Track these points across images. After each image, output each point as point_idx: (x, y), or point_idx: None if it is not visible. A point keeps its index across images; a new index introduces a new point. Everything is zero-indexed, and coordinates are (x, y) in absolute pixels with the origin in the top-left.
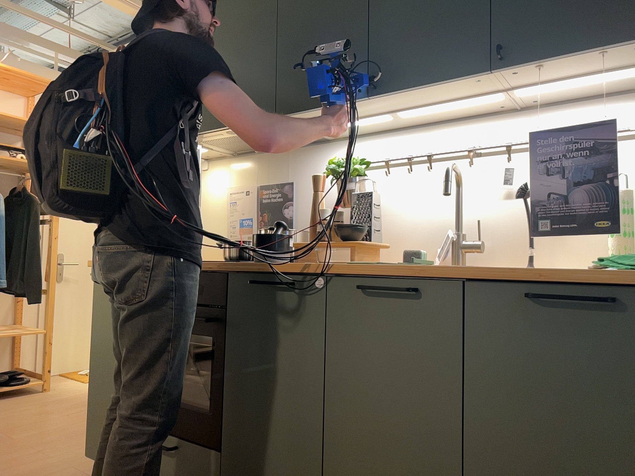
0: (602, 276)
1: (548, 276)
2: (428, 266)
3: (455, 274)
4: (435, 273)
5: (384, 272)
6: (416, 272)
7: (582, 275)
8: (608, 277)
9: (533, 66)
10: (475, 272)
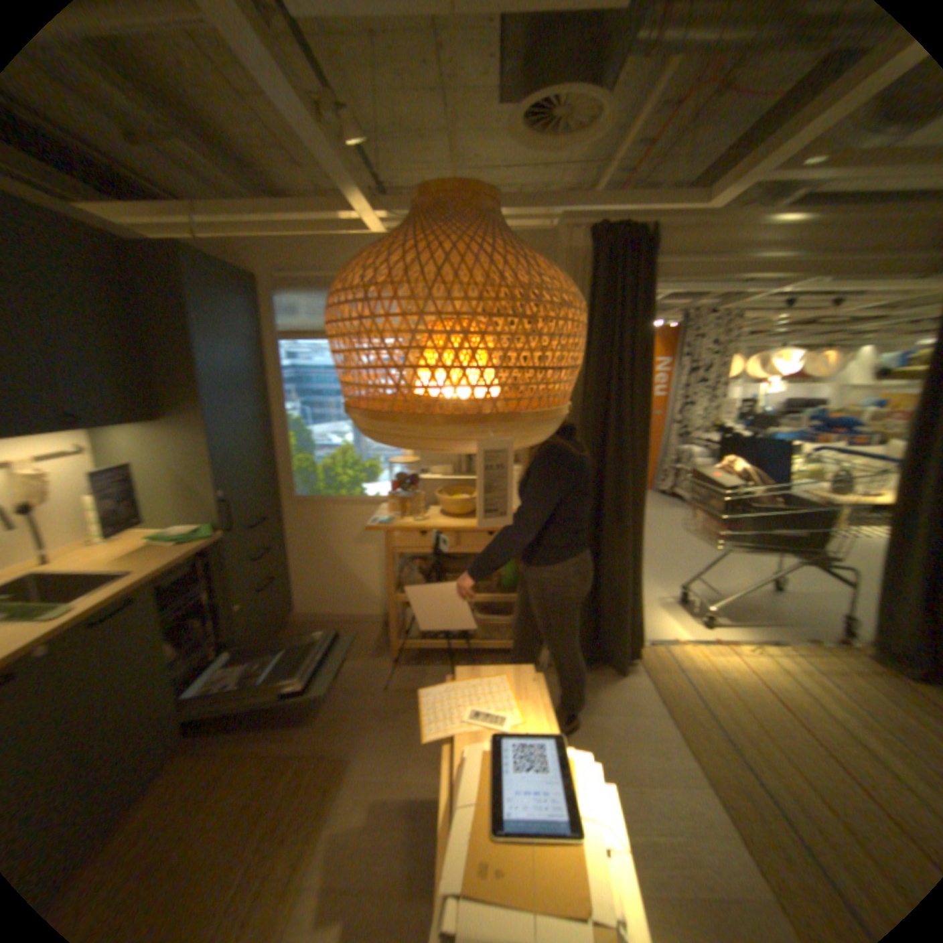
0: (197, 548)
1: (181, 558)
2: (110, 586)
3: (144, 580)
4: (133, 586)
5: (91, 606)
6: (121, 592)
7: (184, 551)
8: (193, 548)
9: (79, 429)
10: (155, 573)
